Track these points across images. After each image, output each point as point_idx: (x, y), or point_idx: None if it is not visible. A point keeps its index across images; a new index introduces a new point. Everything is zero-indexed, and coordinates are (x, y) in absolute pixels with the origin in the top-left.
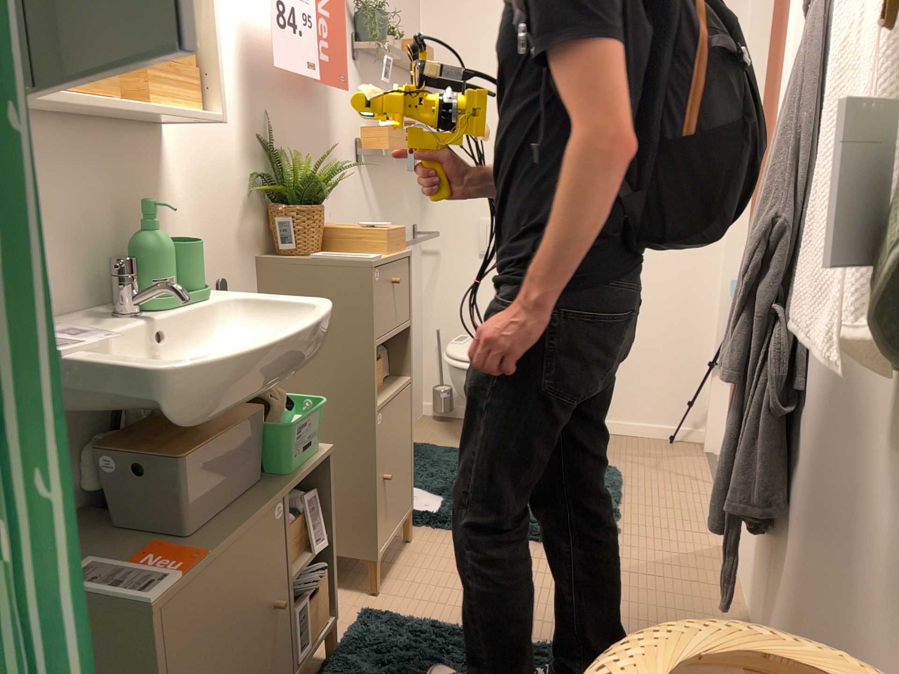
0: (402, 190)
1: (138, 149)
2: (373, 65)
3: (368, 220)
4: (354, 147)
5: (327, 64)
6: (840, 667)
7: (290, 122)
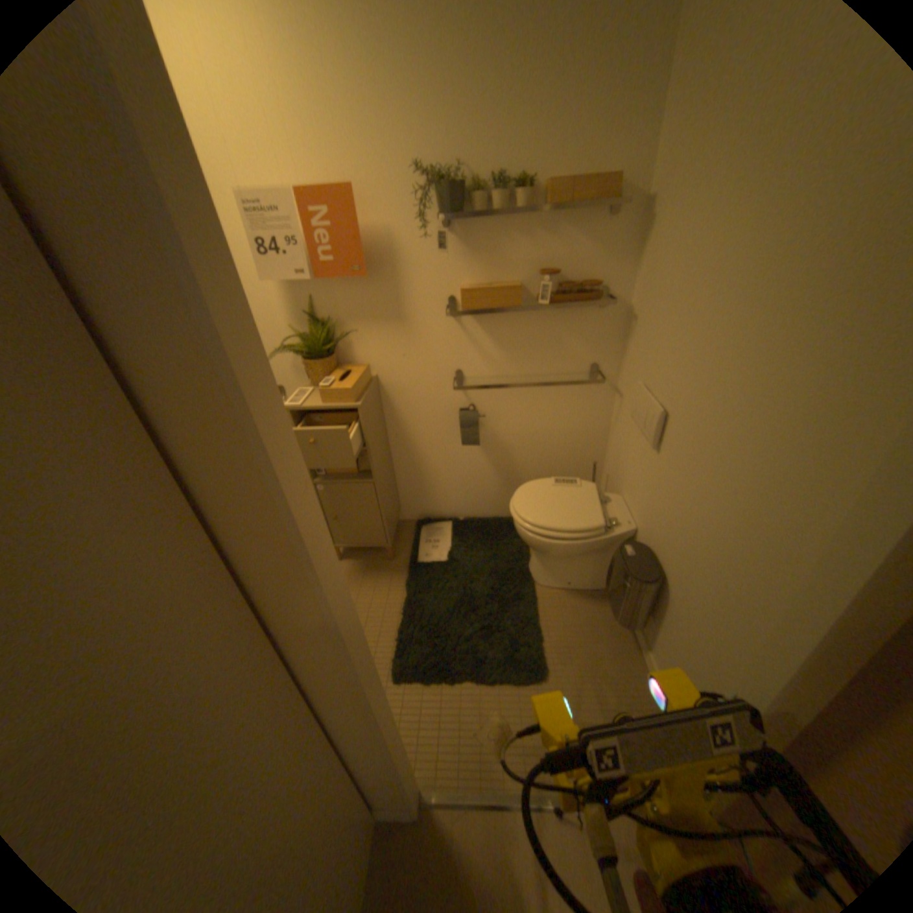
0: (560, 332)
1: None
2: (491, 218)
3: (472, 359)
4: (443, 303)
5: (327, 262)
6: None
7: (338, 297)
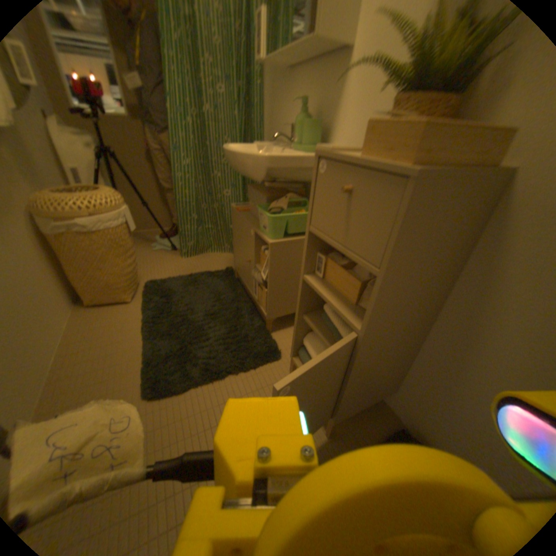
0: None
1: (335, 69)
2: None
3: None
4: None
5: None
6: (53, 195)
7: None
